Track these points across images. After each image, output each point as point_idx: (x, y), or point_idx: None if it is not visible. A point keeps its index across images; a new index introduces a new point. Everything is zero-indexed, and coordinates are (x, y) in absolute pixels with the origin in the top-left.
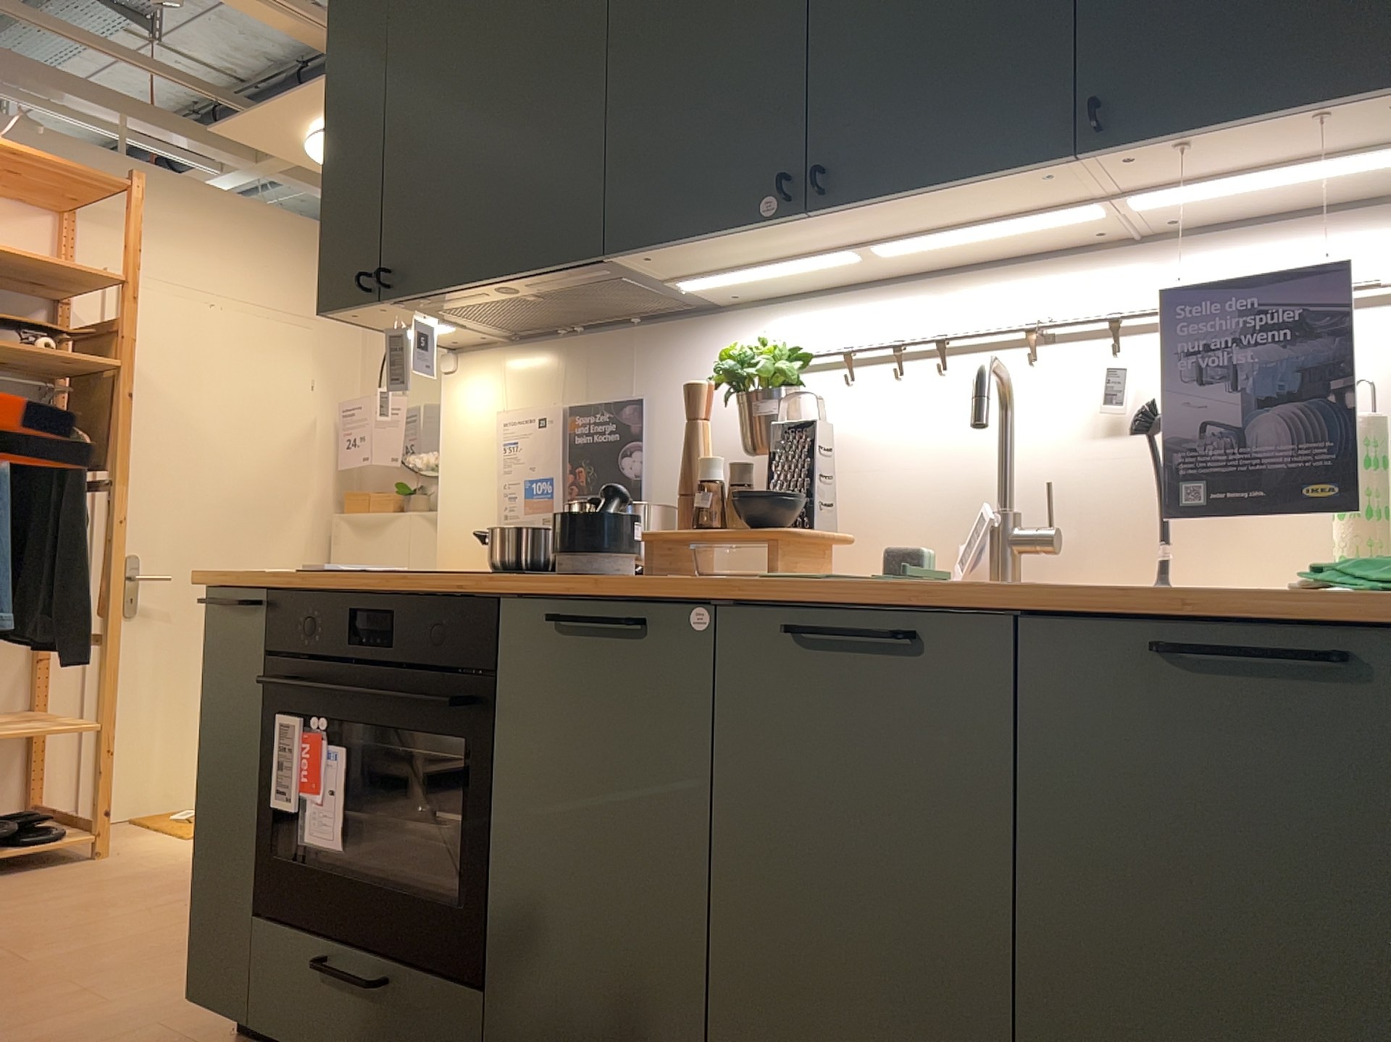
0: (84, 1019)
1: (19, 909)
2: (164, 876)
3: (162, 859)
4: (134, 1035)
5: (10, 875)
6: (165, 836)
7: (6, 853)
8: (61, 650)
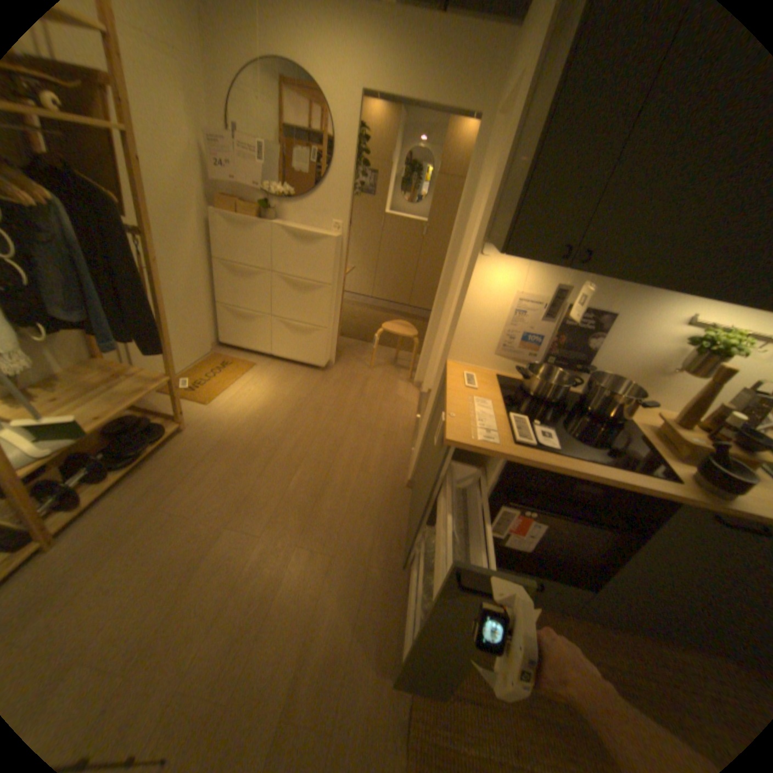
0: (336, 572)
1: (196, 490)
2: (235, 442)
3: (216, 427)
4: (368, 577)
5: (150, 457)
6: (194, 405)
7: (148, 452)
8: (131, 342)
